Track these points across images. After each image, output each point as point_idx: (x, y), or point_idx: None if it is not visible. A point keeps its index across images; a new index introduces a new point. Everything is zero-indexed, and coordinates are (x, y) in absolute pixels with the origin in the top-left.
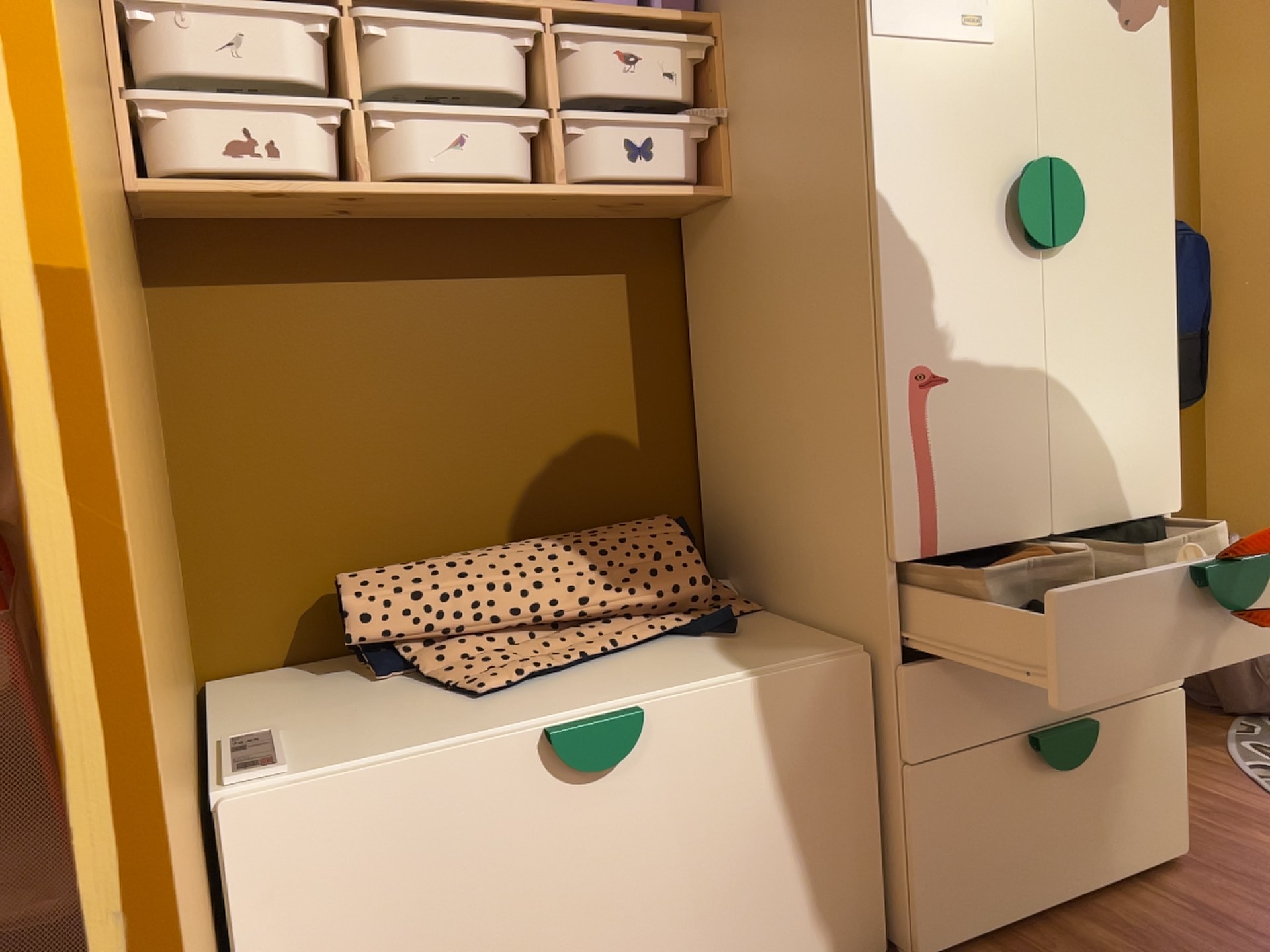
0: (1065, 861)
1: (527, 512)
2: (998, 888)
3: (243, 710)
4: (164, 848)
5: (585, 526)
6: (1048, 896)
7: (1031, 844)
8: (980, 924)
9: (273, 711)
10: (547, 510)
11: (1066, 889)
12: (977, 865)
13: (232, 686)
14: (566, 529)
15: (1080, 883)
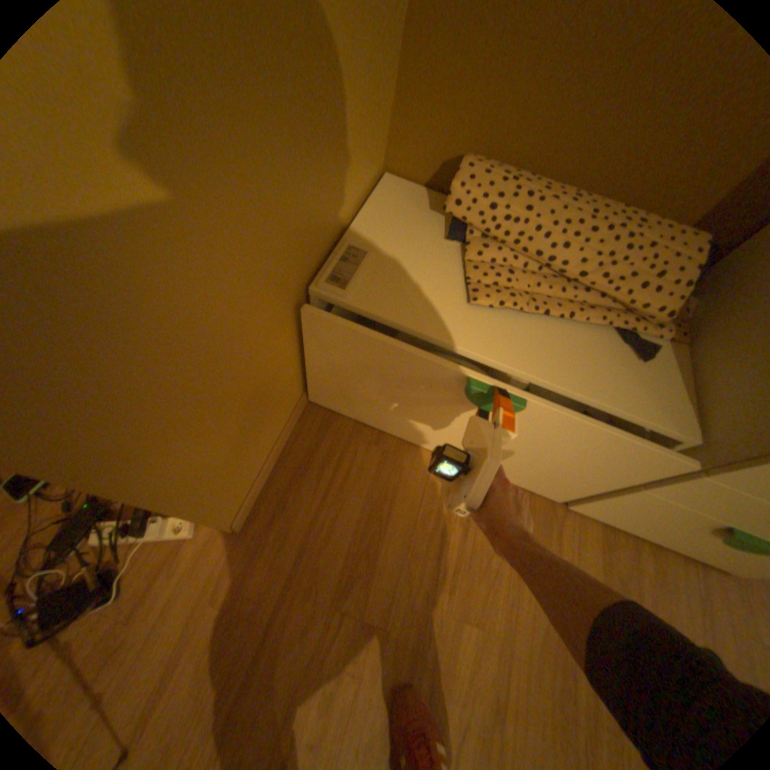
0: (672, 541)
1: (619, 168)
2: (627, 523)
3: (377, 213)
4: (126, 446)
5: (648, 201)
6: (647, 537)
7: (664, 531)
8: (604, 520)
9: (386, 226)
10: (634, 174)
11: (659, 541)
12: (629, 516)
13: (390, 184)
14: (633, 195)
15: (668, 545)
